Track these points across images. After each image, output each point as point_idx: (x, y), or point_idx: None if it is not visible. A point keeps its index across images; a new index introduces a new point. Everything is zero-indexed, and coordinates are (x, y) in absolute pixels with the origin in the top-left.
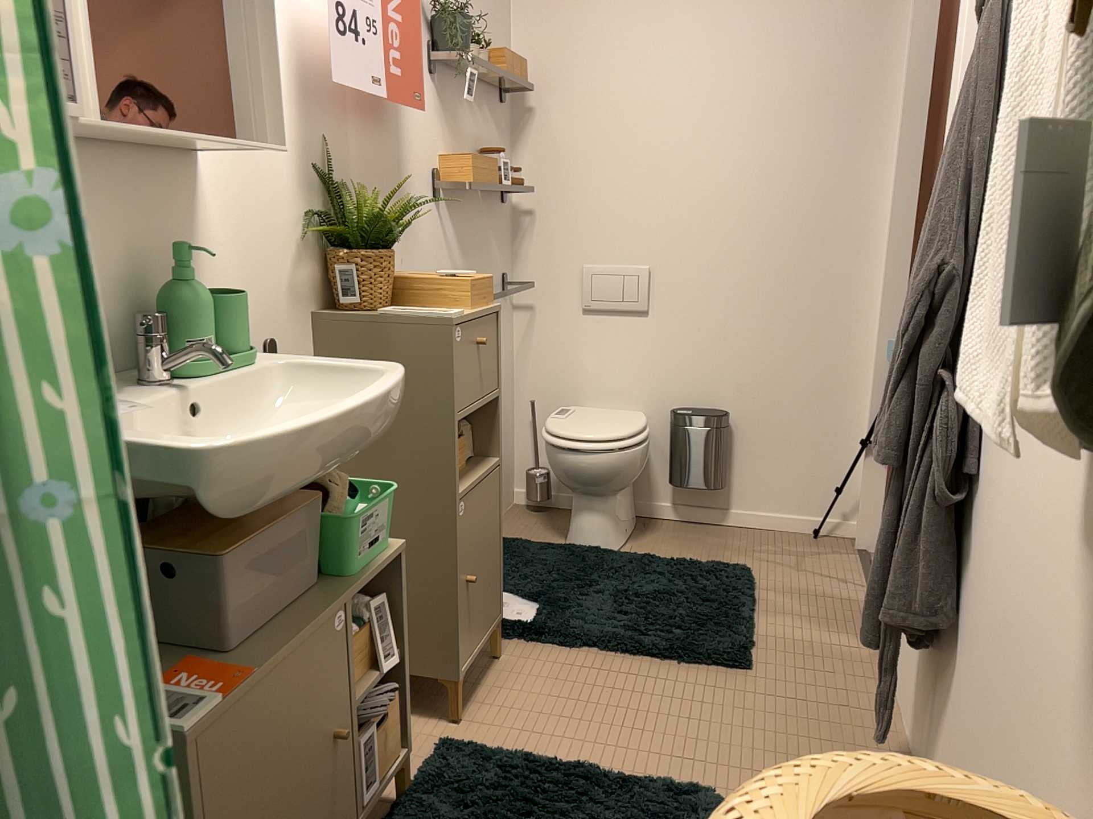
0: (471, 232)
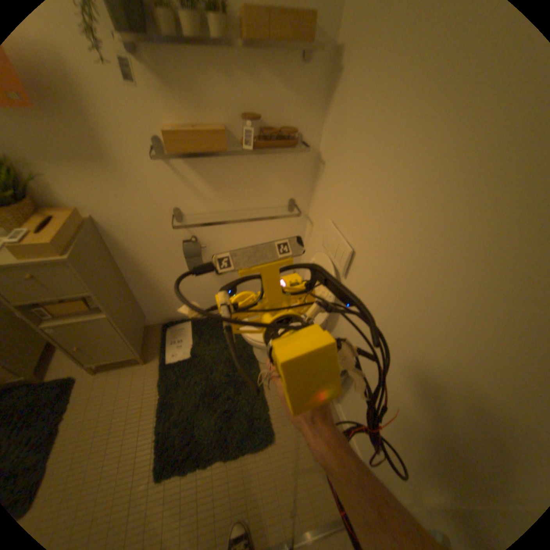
0: (228, 174)
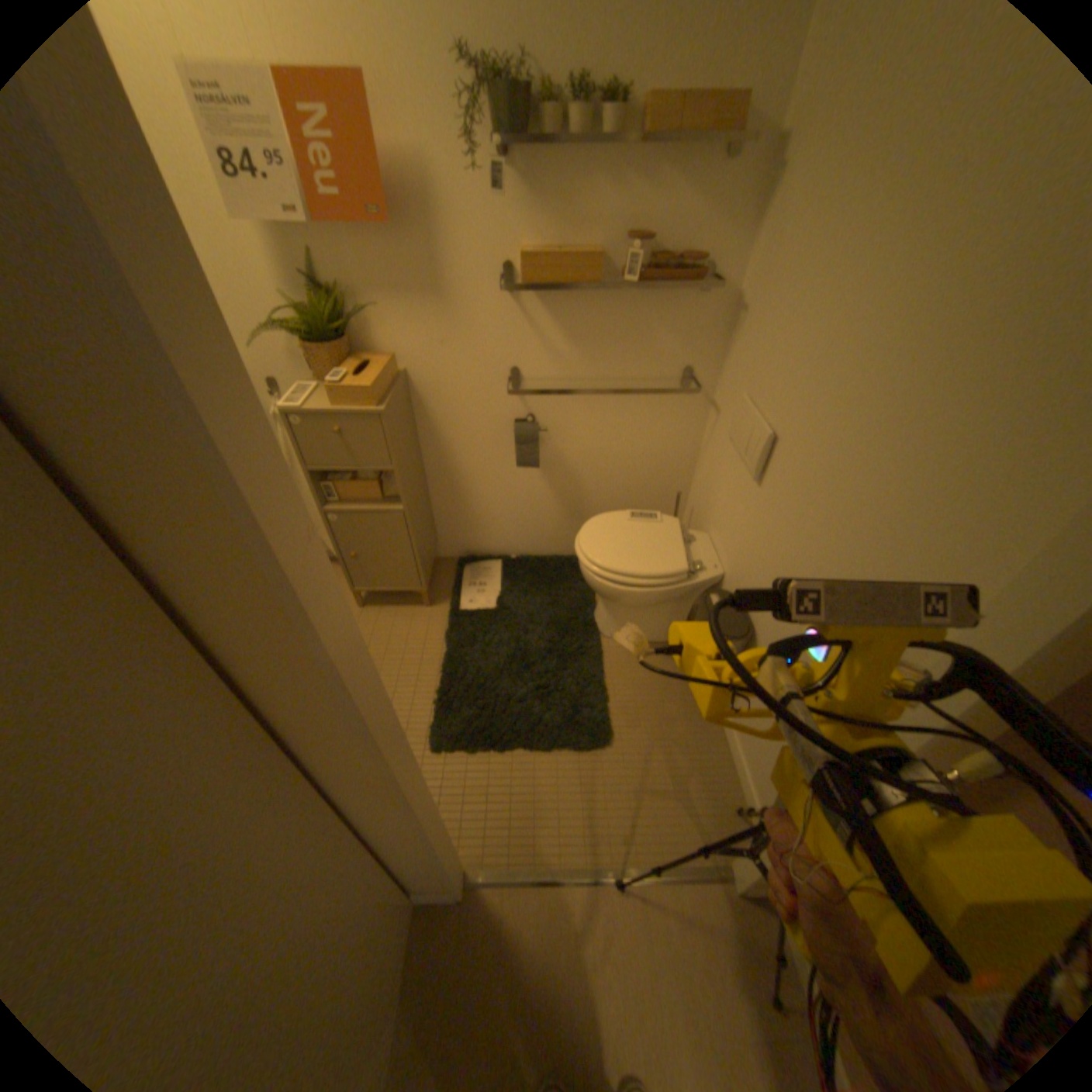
0: (596, 322)
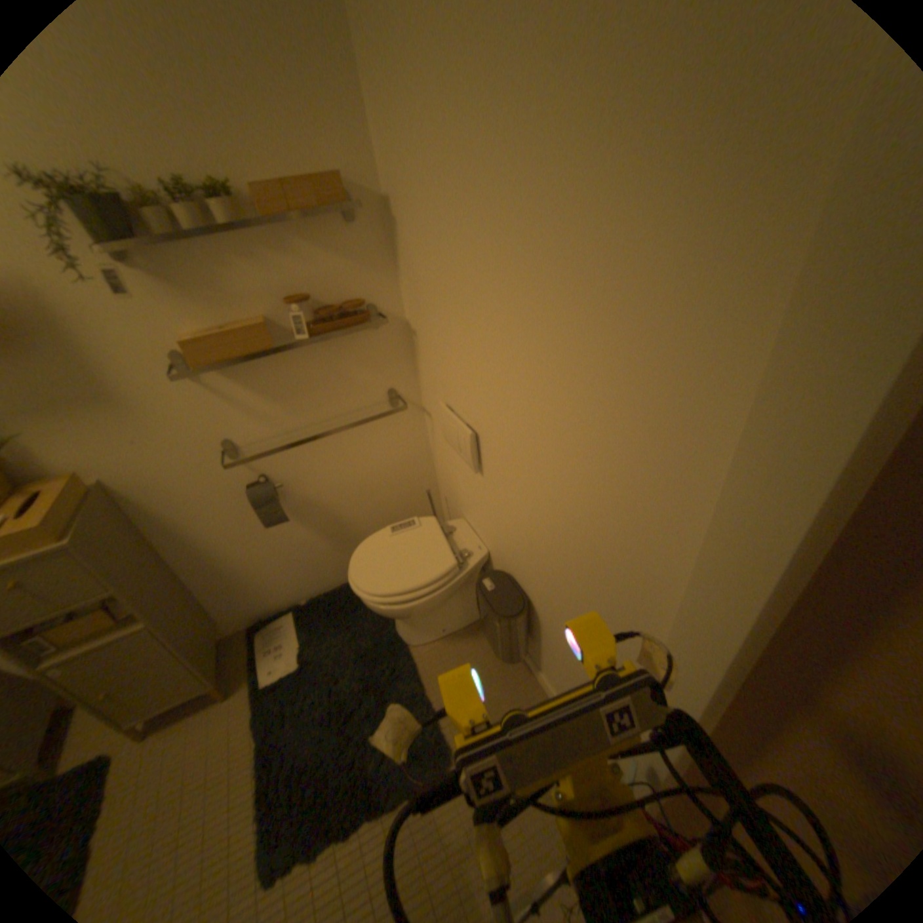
0: (288, 379)
